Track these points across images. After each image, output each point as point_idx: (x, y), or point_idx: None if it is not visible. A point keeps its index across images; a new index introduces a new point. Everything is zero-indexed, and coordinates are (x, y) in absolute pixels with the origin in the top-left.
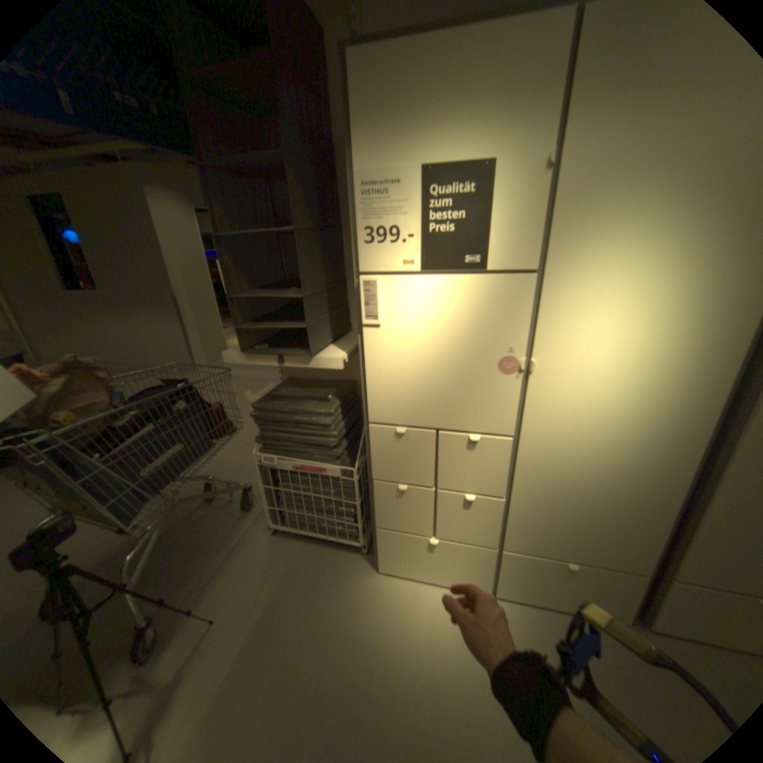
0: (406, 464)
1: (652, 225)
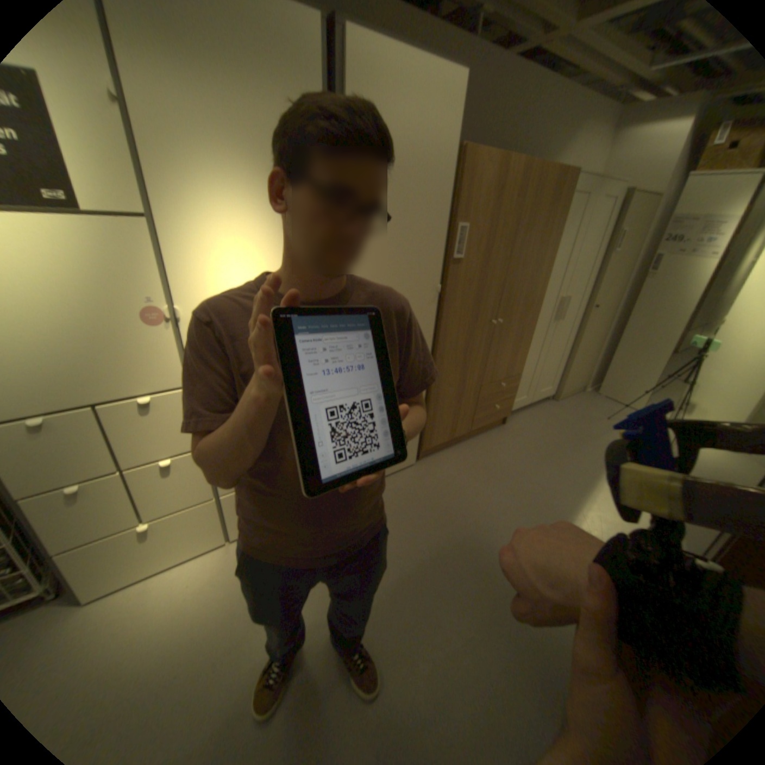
0: (65, 459)
1: (235, 179)
